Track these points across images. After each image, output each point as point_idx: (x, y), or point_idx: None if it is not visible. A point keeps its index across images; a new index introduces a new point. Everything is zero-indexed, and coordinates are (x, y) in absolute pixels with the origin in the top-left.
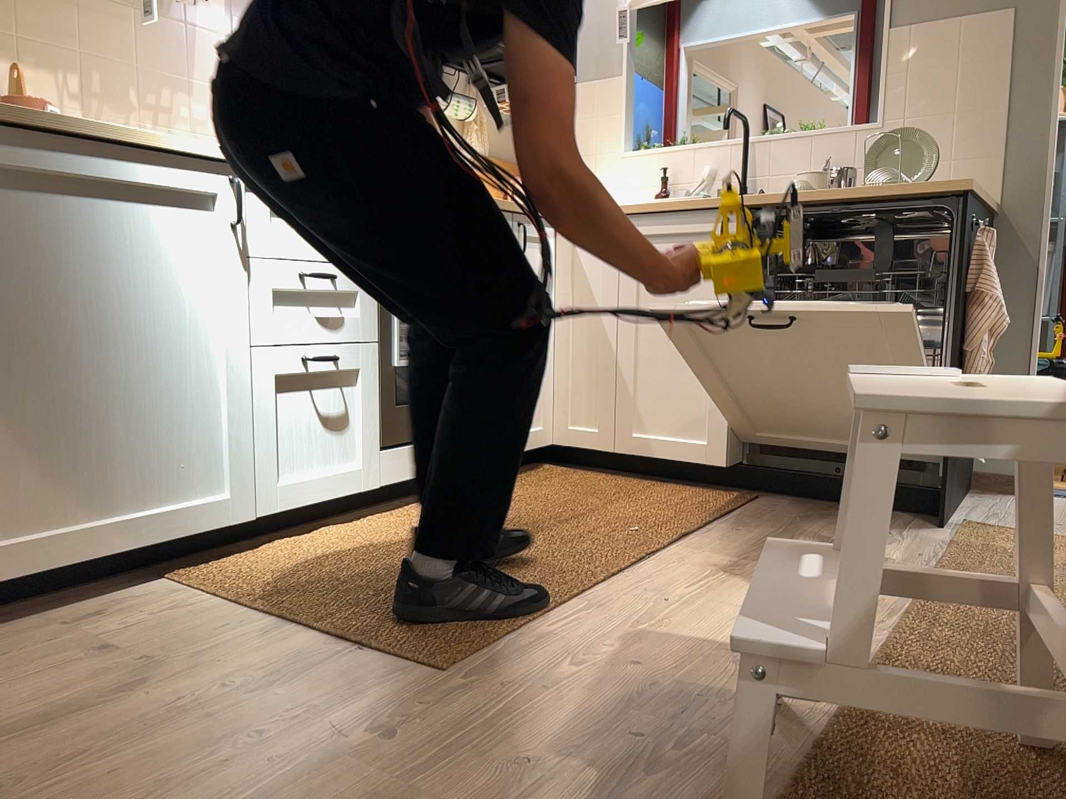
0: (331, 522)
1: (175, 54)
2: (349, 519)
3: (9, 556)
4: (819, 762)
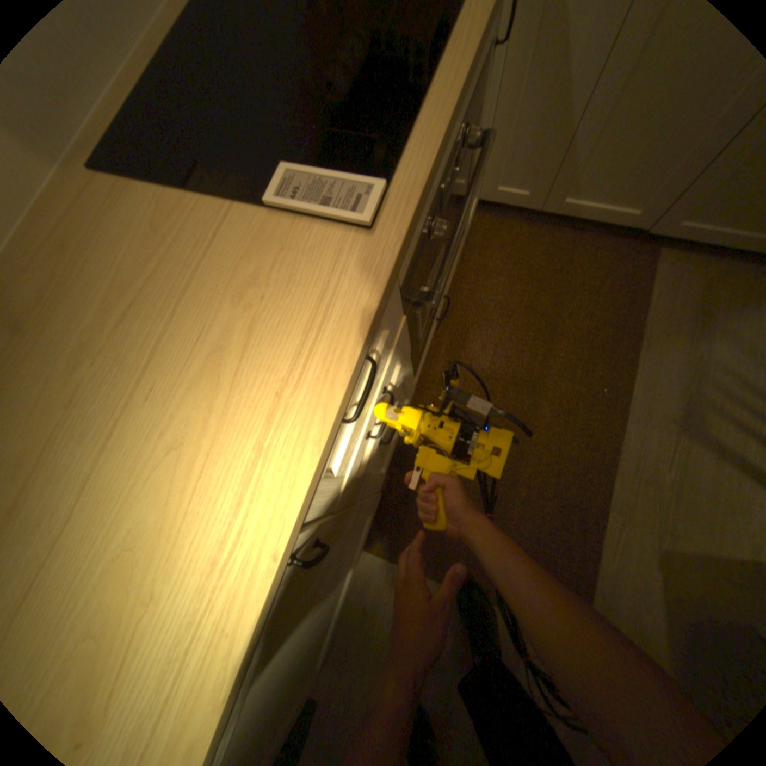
0: None
1: None
2: None
3: (321, 660)
4: None
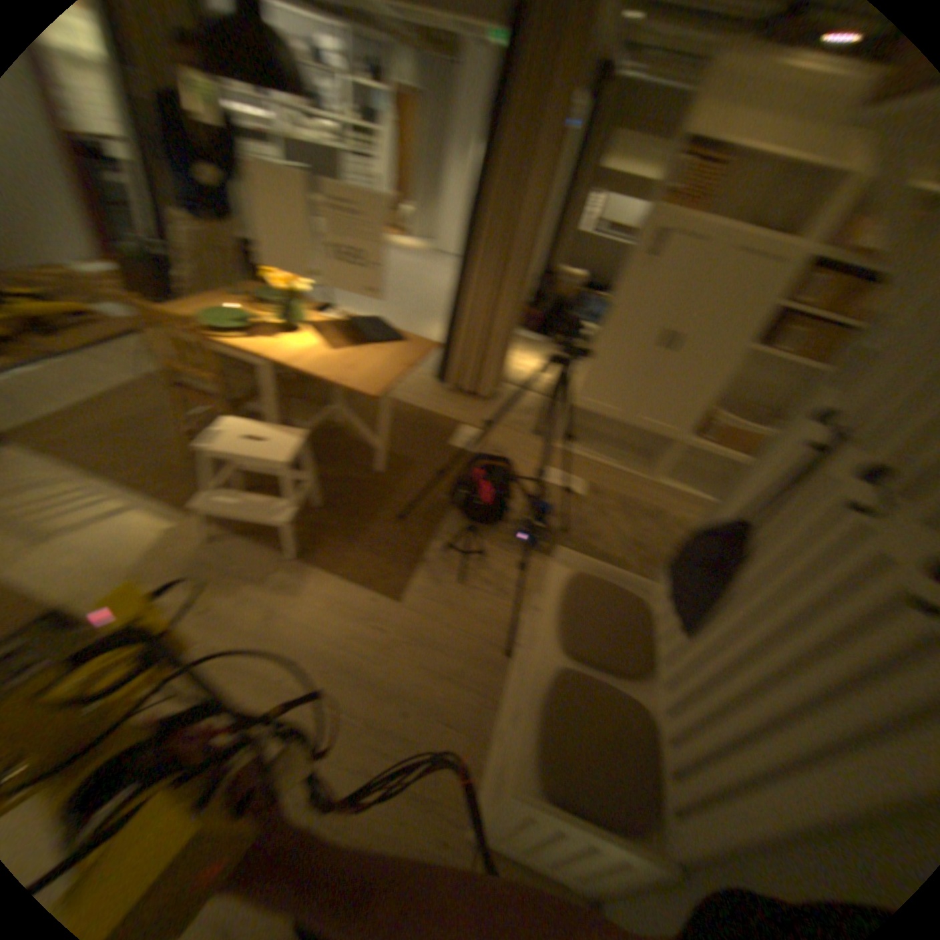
0: None
1: None
2: None
3: None
4: (253, 533)
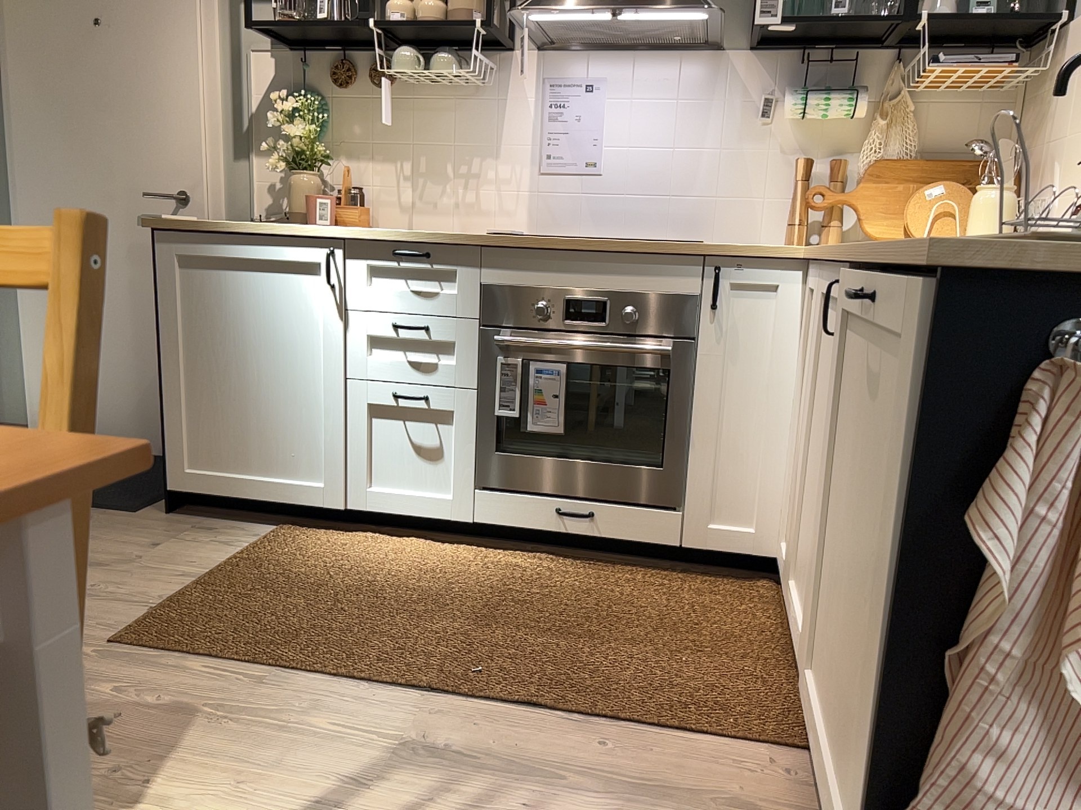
0: (444, 539)
1: (482, 124)
2: (457, 543)
3: (188, 479)
4: None
